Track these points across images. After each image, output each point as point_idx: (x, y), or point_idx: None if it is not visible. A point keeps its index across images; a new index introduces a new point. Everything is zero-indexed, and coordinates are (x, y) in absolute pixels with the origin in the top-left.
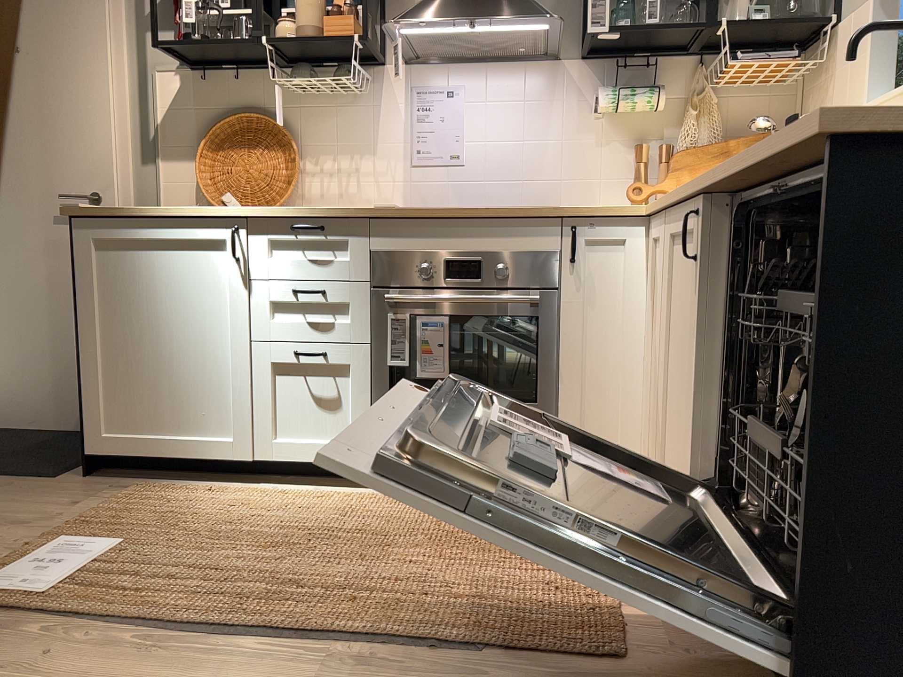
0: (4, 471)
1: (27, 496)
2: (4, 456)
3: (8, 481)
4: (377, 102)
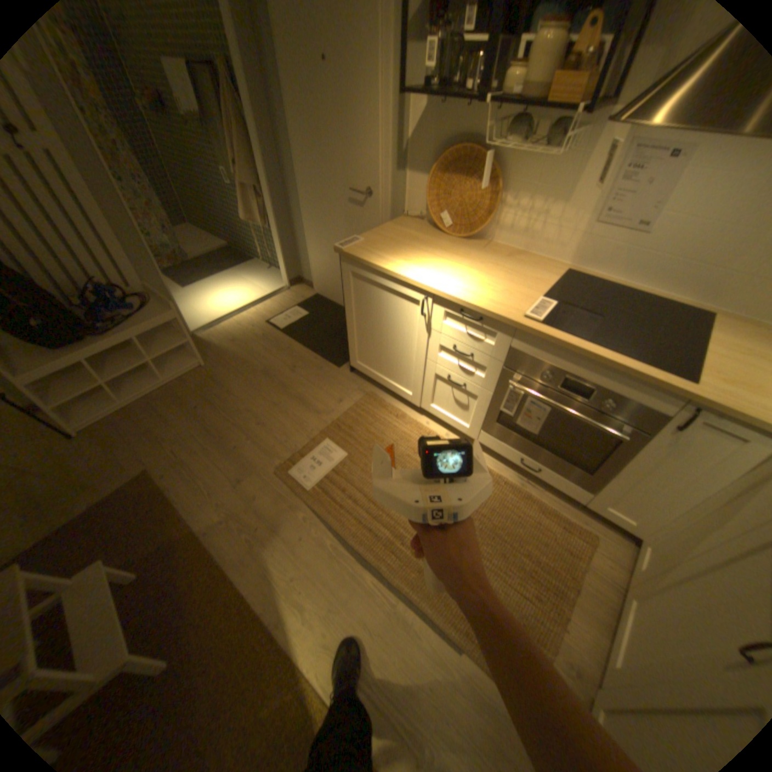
0: (322, 353)
1: (325, 382)
2: (326, 335)
3: (322, 363)
4: (592, 148)
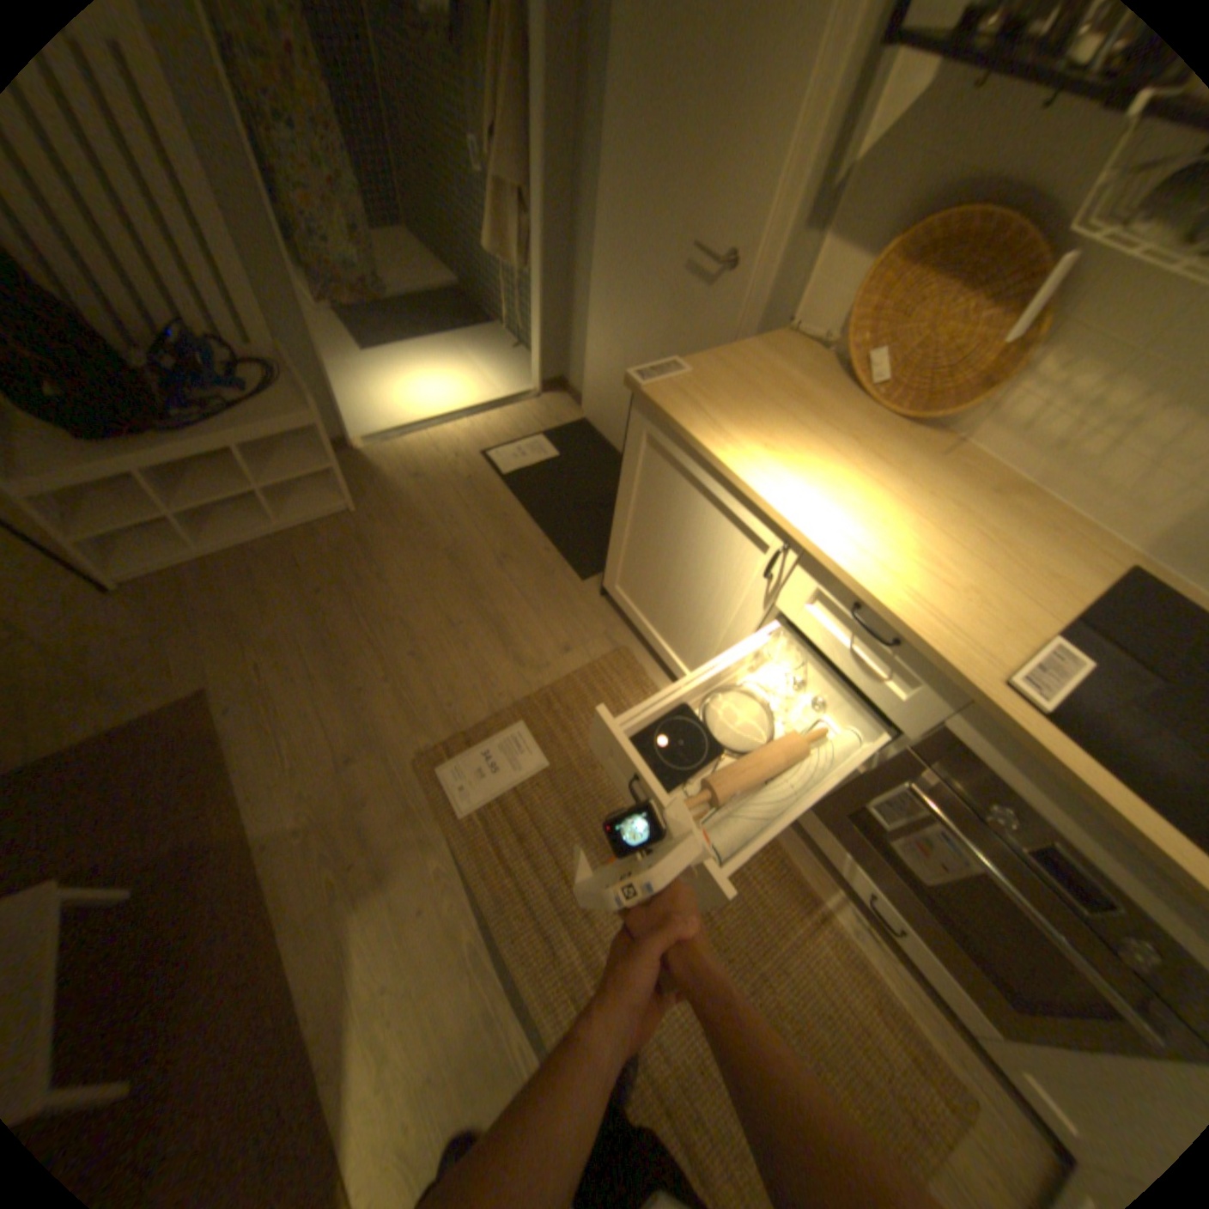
0: (561, 542)
1: (551, 603)
2: (578, 507)
3: (555, 562)
4: None
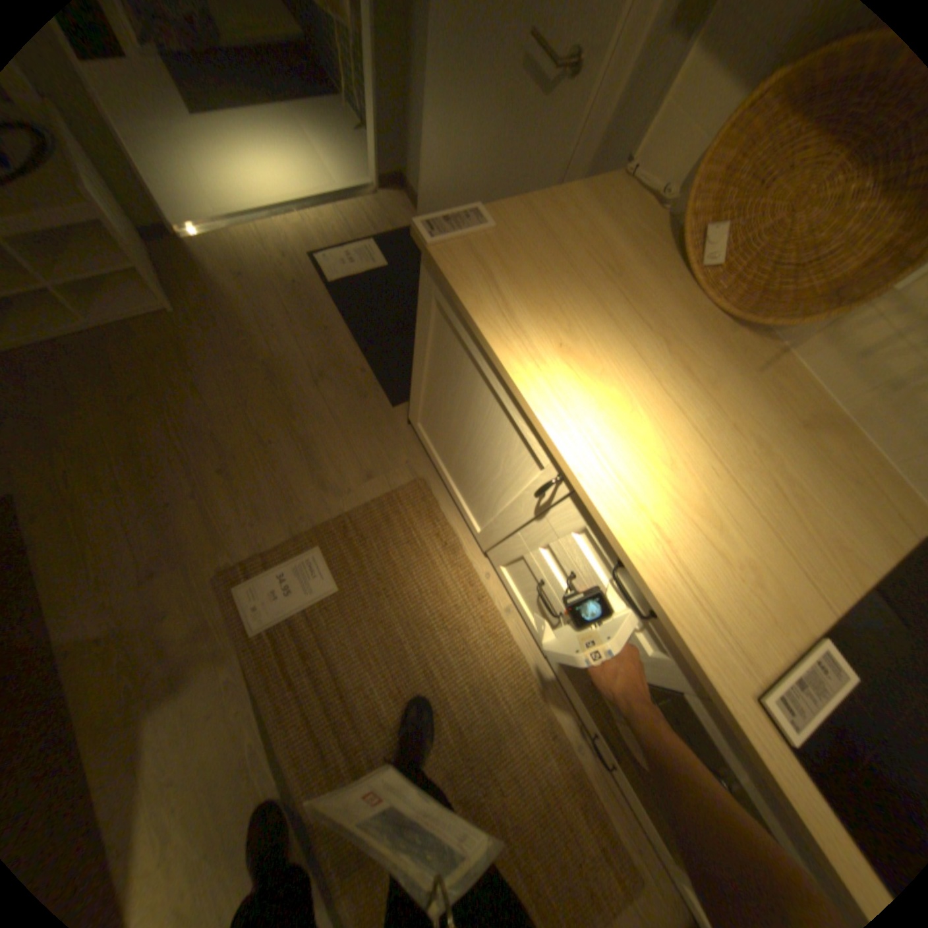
0: (377, 365)
1: (359, 429)
2: (398, 328)
3: (369, 386)
4: None
